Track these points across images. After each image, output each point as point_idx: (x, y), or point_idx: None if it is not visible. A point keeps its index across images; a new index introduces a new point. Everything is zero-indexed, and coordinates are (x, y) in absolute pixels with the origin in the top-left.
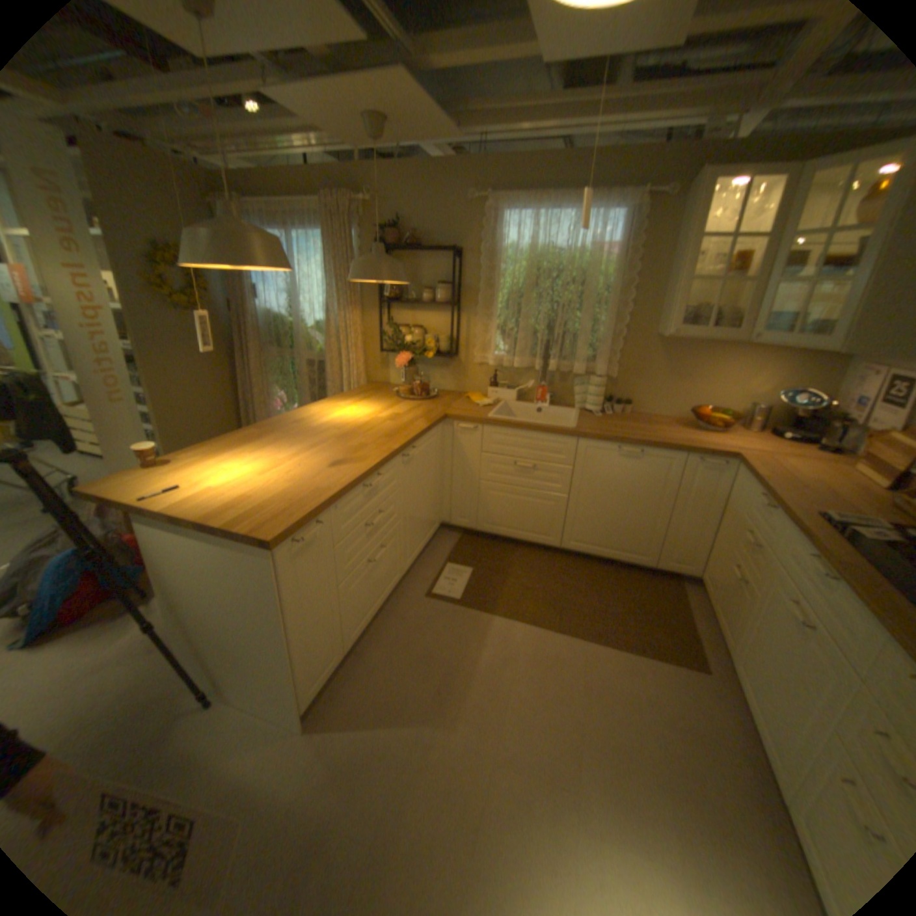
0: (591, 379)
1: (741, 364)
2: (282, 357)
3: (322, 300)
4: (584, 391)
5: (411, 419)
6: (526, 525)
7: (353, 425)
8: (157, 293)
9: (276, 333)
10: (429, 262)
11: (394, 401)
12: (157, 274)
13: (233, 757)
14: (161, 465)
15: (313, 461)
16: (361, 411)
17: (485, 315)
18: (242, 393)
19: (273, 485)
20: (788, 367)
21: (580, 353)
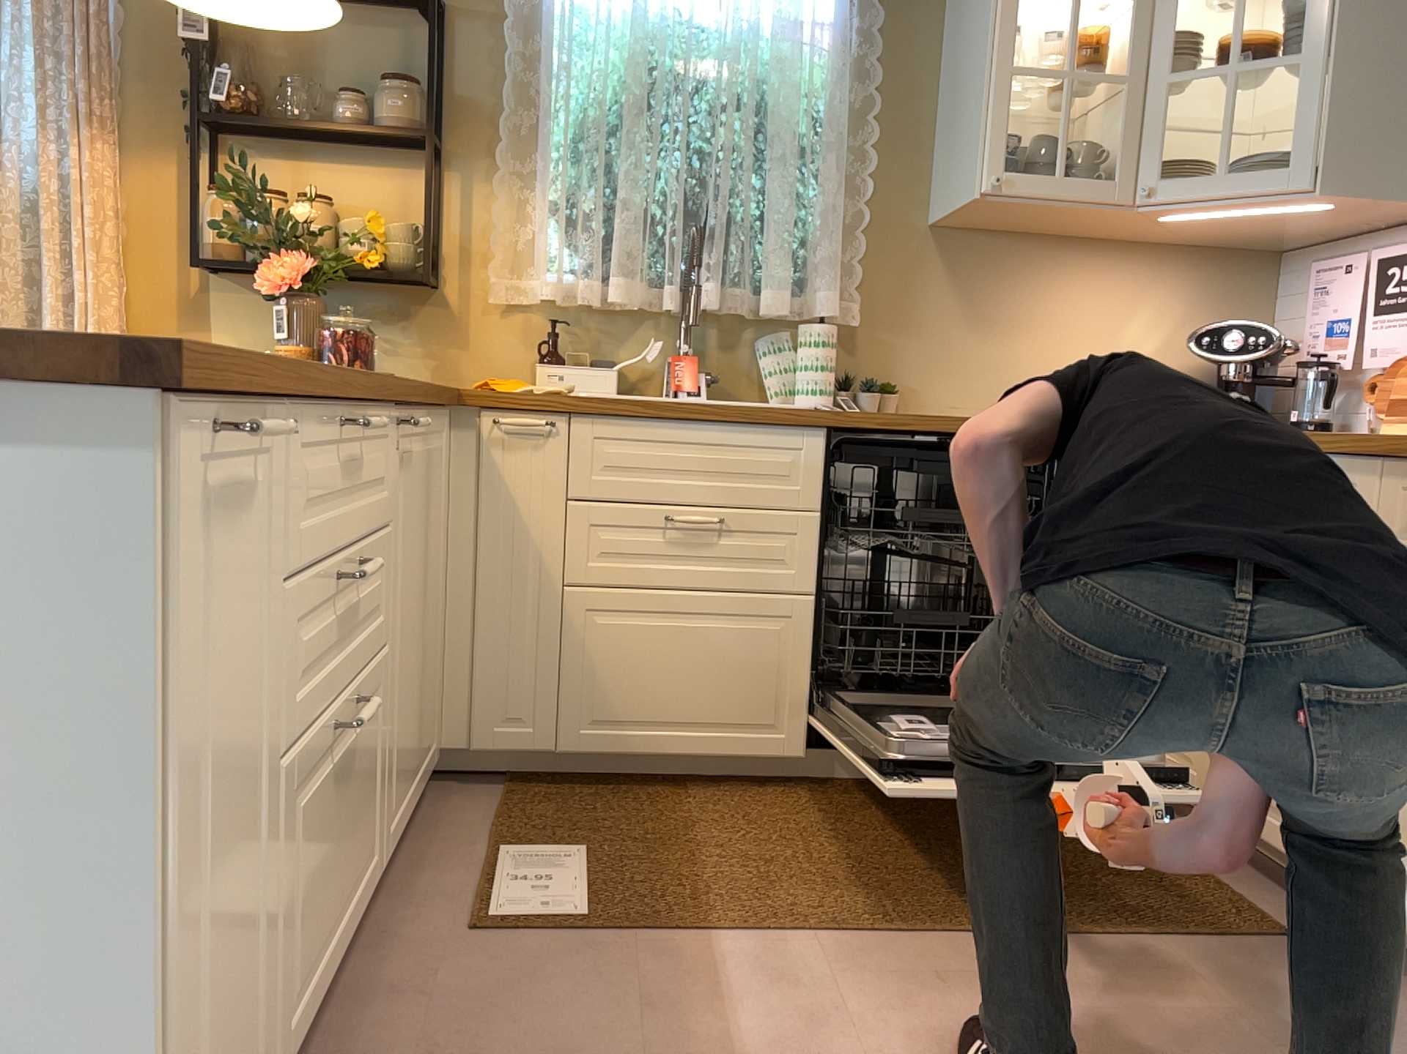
0: (809, 326)
1: (1101, 290)
2: None
3: None
4: (790, 362)
5: None
6: (711, 705)
7: None
8: None
9: None
10: (353, 33)
11: None
12: None
13: None
14: None
15: None
16: None
17: (519, 176)
18: None
19: None
20: (1184, 296)
21: (777, 261)
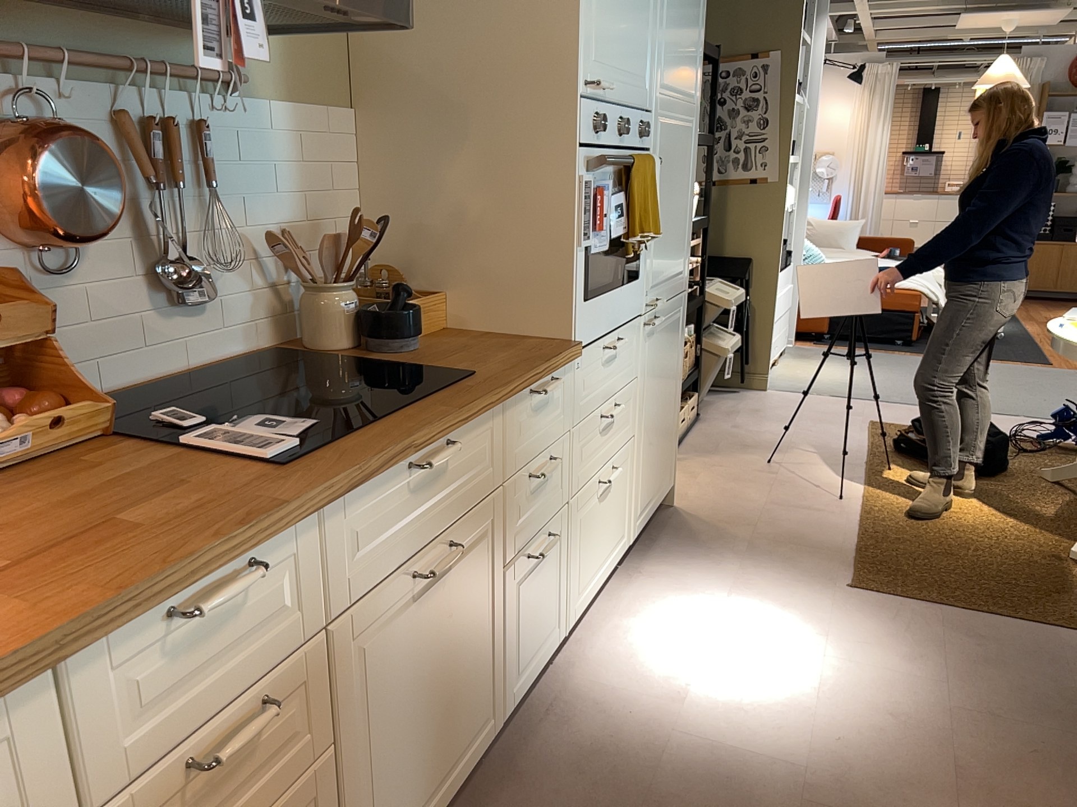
0: None
1: None
2: None
3: None
4: None
5: None
6: None
7: None
8: None
9: None
10: None
11: None
12: None
13: None
14: None
15: None
16: None
17: None
18: None
19: None
20: None
21: None
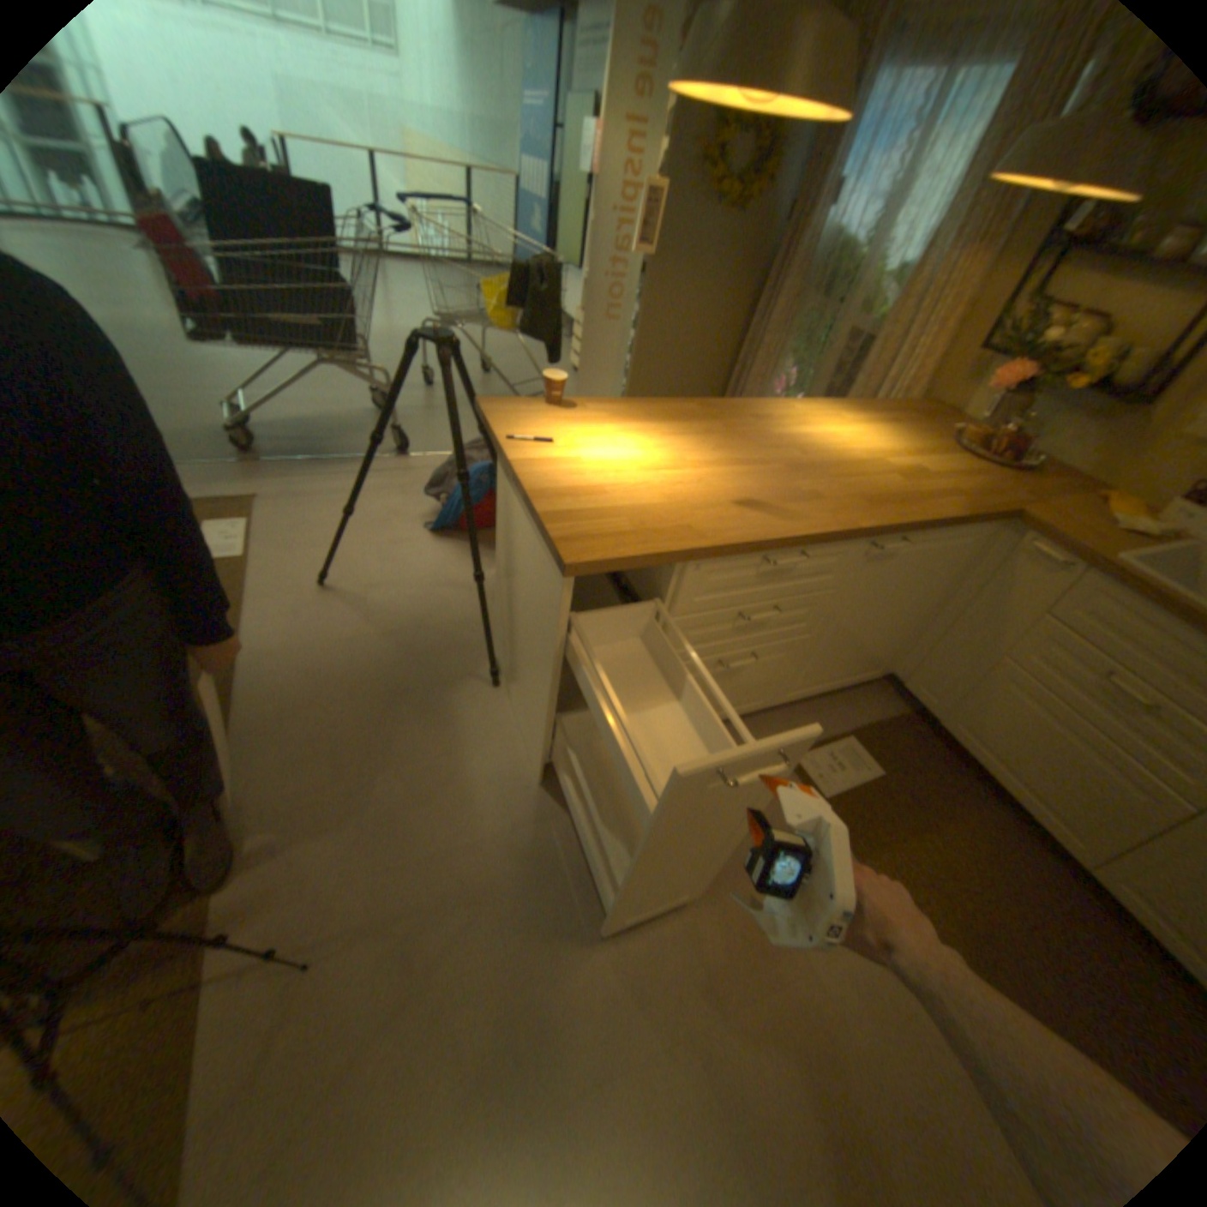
0: None
1: None
2: (823, 313)
3: (937, 221)
4: None
5: (945, 488)
6: (1049, 788)
7: (834, 456)
8: (709, 174)
9: (835, 271)
10: None
11: (945, 445)
12: (723, 142)
13: (481, 750)
14: (566, 407)
15: (723, 484)
16: (870, 439)
17: None
18: (747, 353)
19: (645, 492)
20: None
21: None
